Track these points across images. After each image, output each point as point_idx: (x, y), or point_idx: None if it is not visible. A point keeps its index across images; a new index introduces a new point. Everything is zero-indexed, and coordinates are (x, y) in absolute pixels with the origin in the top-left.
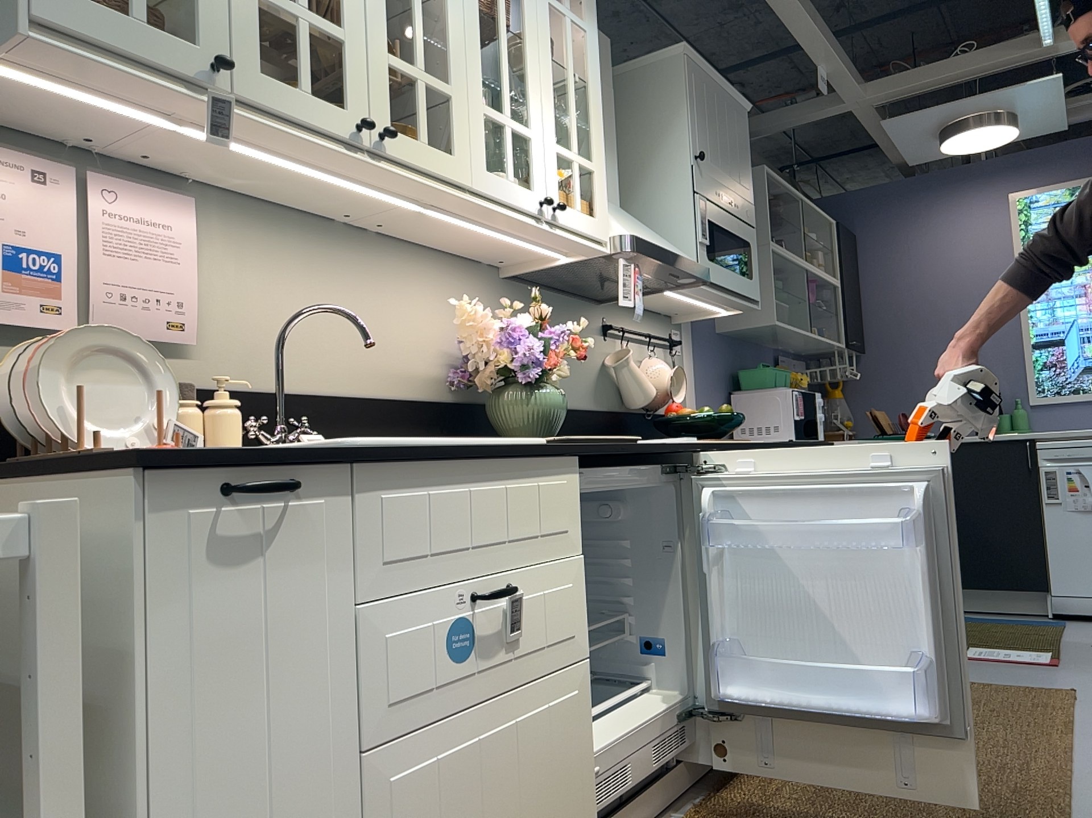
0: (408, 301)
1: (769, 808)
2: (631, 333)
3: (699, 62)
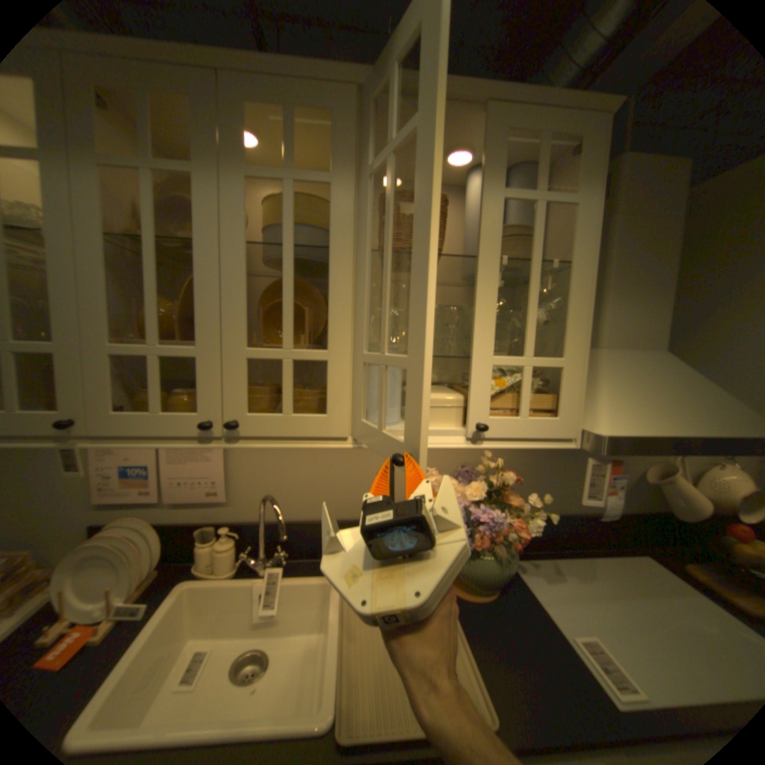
0: None
1: None
2: None
3: None
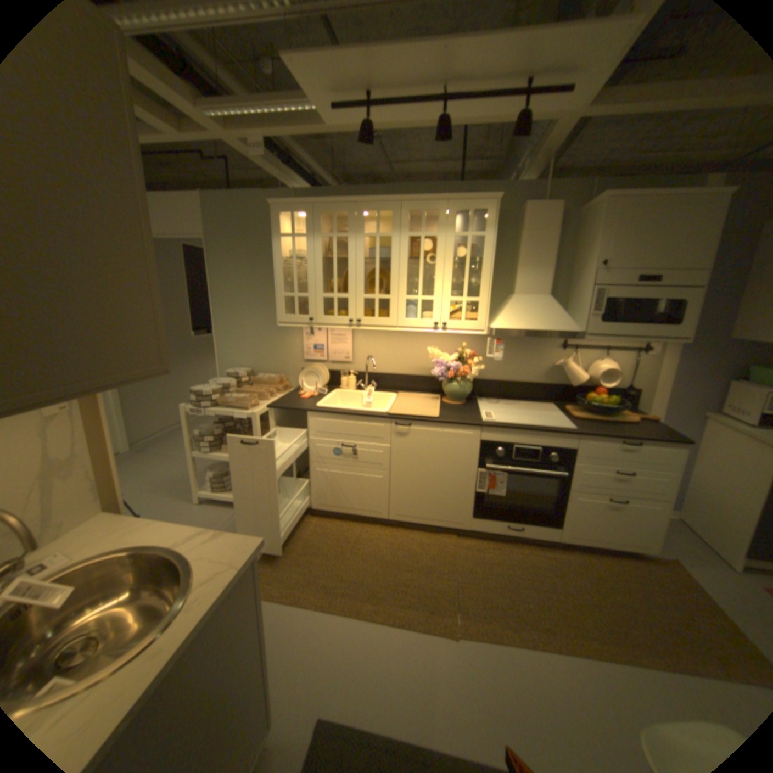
0: (426, 344)
1: (471, 553)
2: (587, 347)
3: (629, 192)
